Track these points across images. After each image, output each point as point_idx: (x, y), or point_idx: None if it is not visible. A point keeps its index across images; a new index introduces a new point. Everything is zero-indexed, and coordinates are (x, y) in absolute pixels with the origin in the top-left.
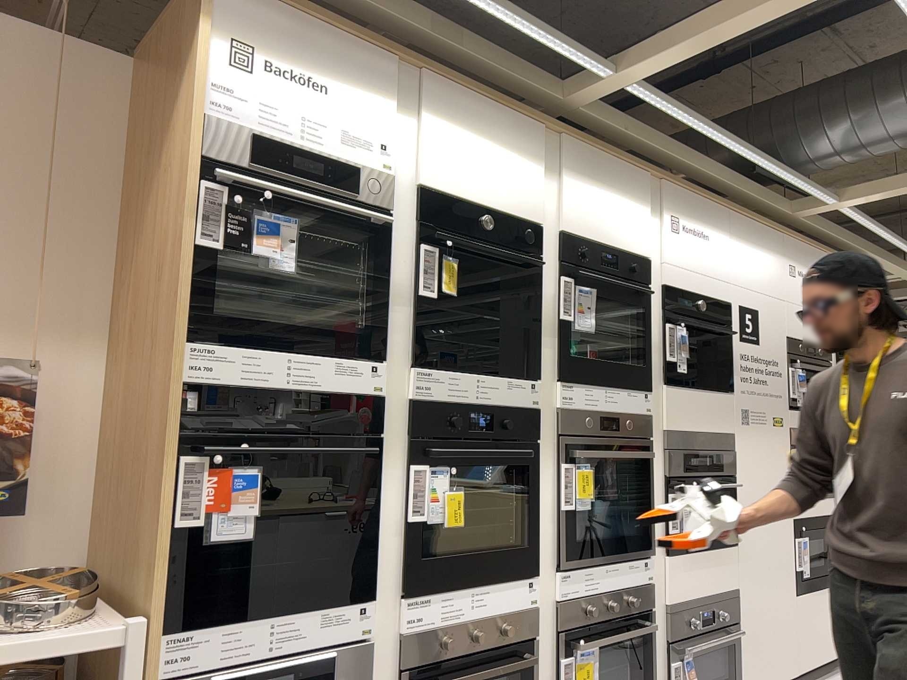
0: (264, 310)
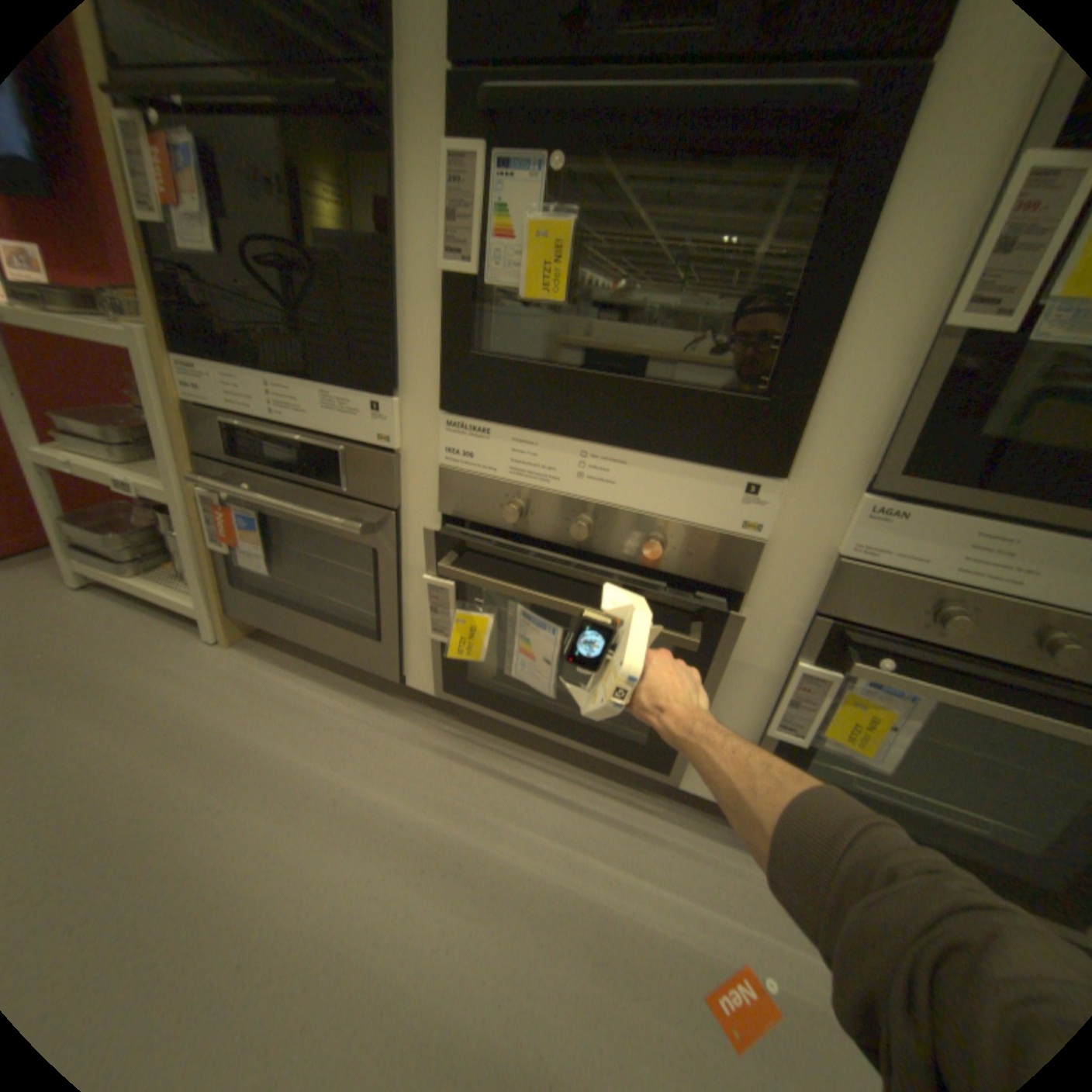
0: None
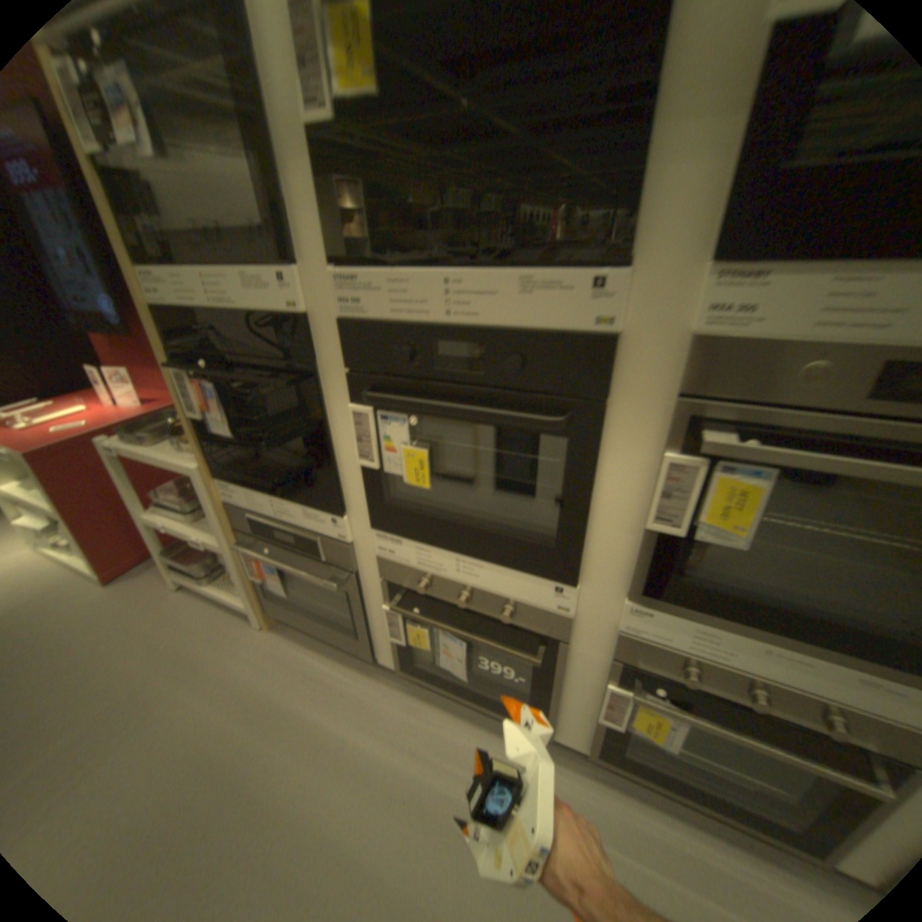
0: (183, 210)
